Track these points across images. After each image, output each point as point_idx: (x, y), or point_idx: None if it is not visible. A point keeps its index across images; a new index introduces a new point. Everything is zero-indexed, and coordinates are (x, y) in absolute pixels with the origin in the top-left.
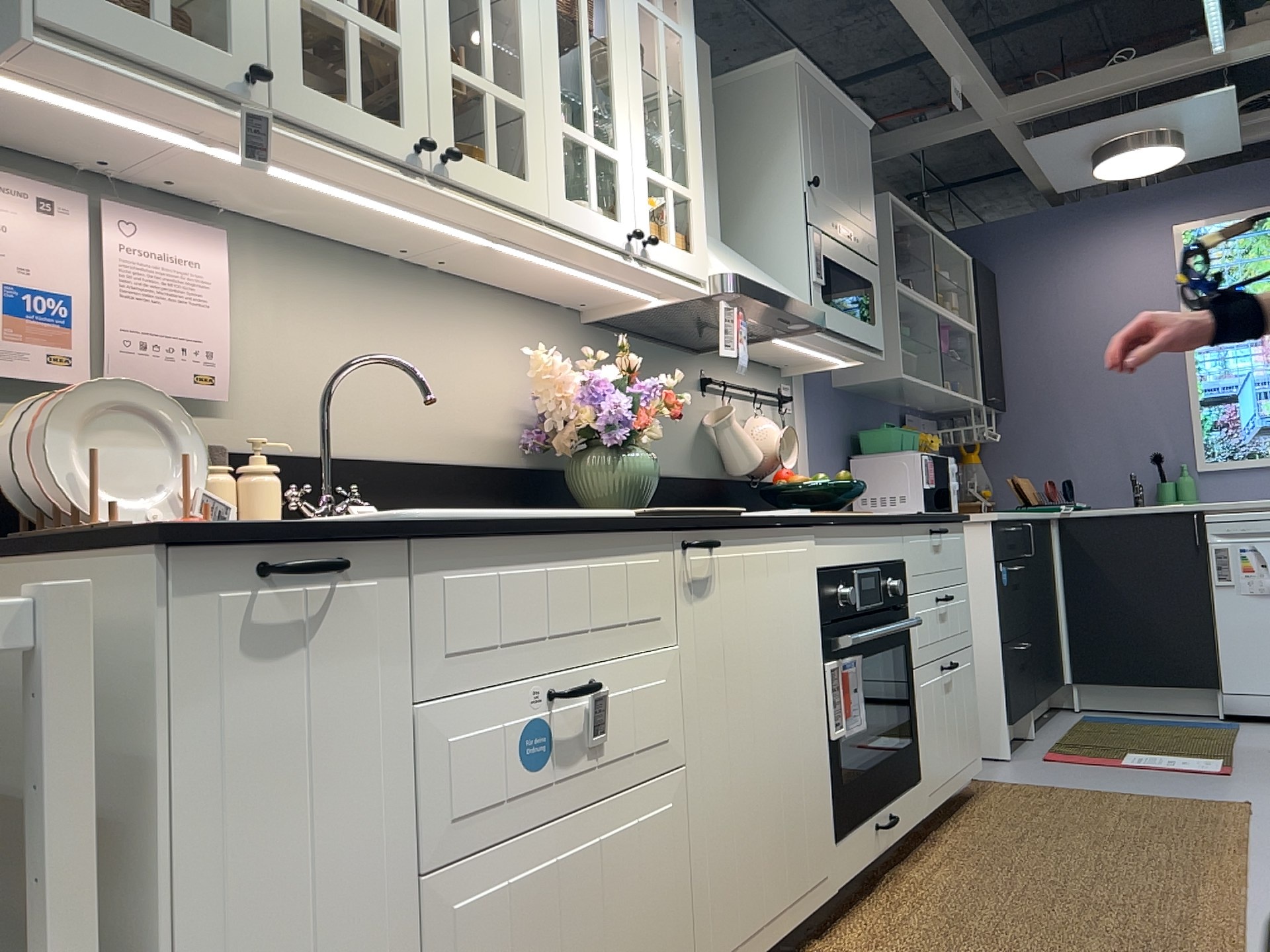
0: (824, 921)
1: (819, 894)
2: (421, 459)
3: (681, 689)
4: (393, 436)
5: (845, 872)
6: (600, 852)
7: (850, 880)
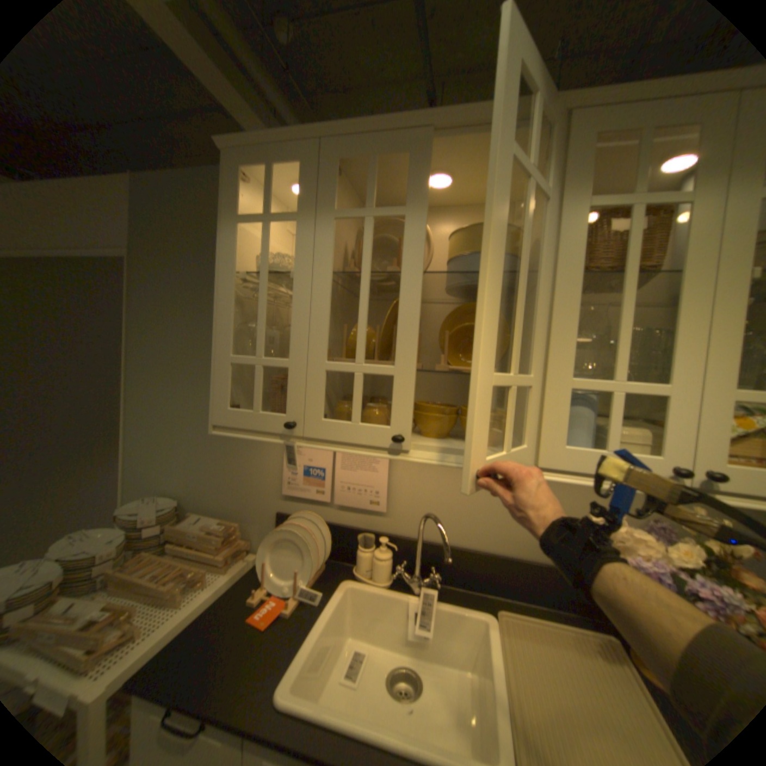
0: None
1: None
2: (509, 555)
3: None
4: (489, 538)
5: None
6: None
7: None
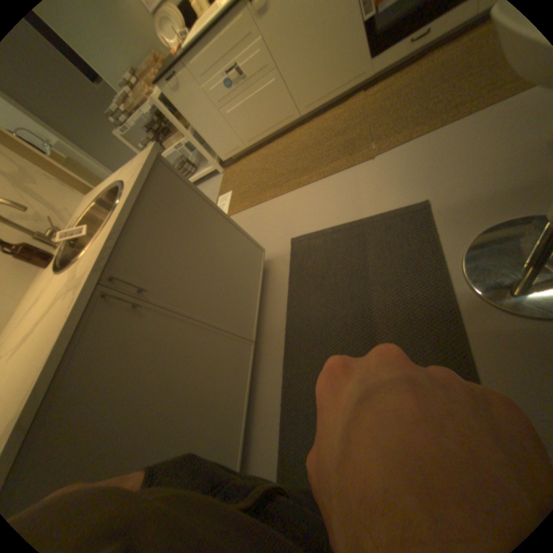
0: (382, 78)
1: (359, 78)
2: None
3: (267, 47)
4: None
5: (379, 66)
6: (256, 95)
7: (385, 67)
